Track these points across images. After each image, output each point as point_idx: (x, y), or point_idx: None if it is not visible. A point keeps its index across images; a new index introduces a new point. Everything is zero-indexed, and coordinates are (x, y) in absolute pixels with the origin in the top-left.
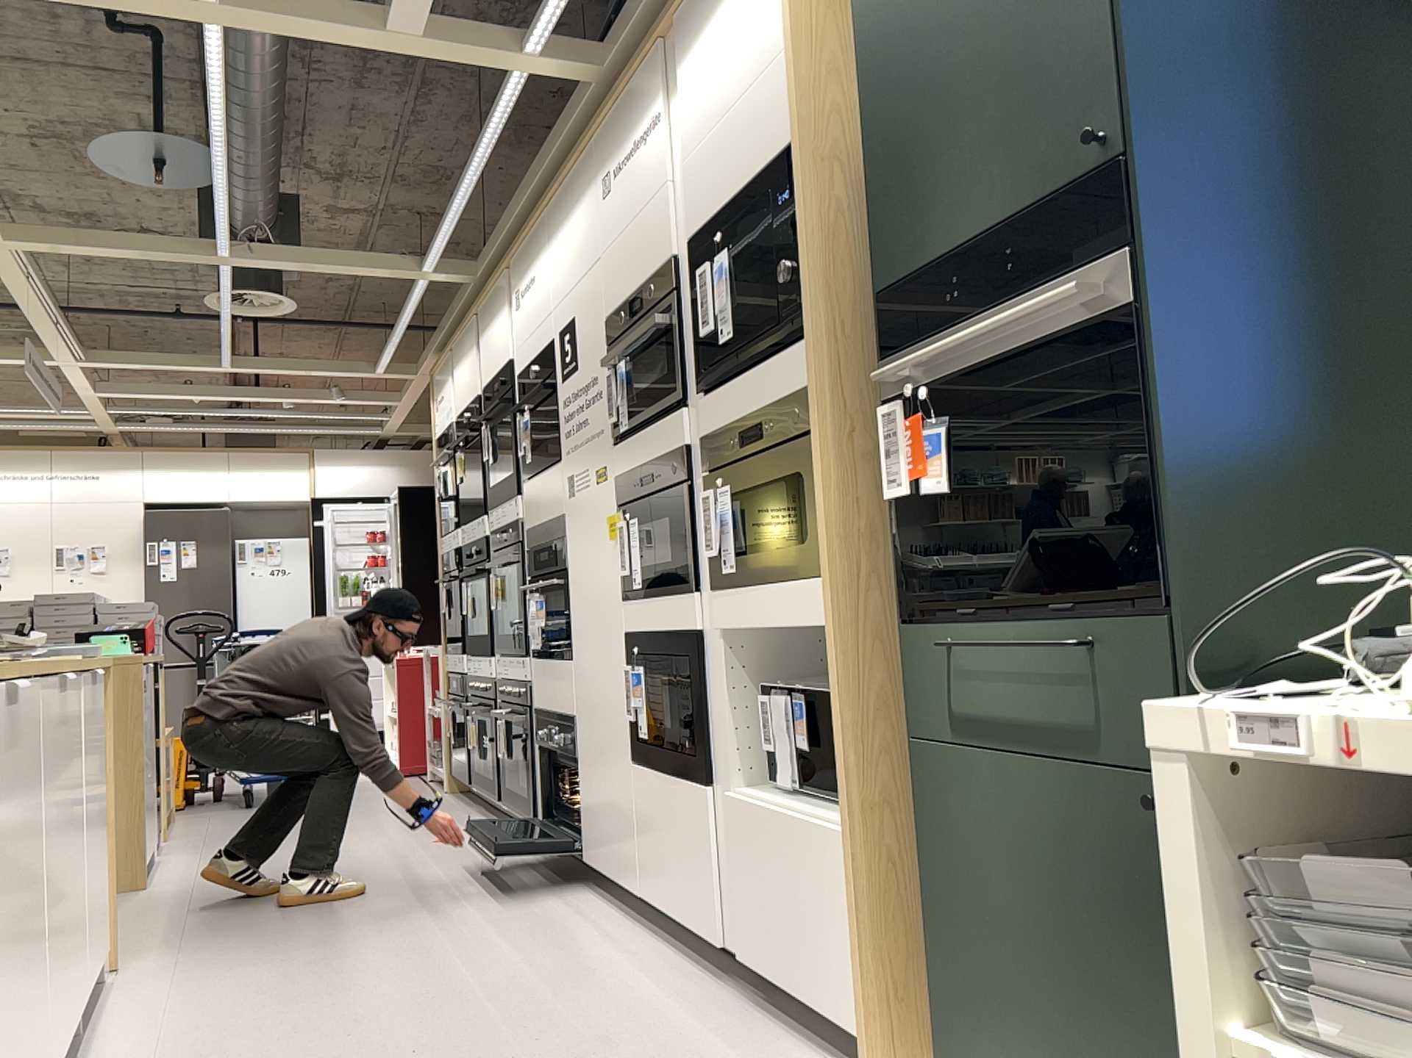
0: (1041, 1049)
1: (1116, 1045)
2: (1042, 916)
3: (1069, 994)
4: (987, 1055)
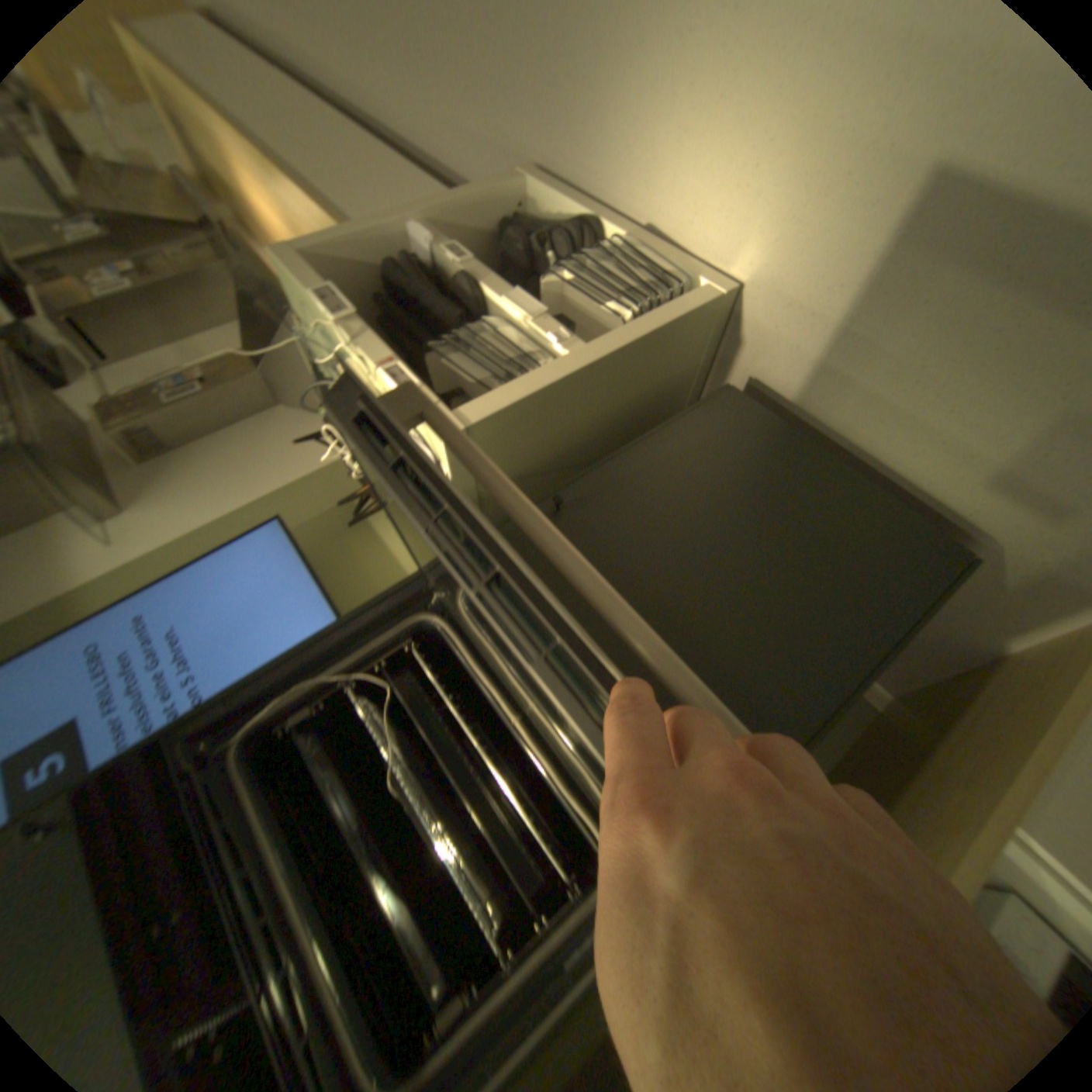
0: (826, 514)
1: (747, 482)
2: (749, 558)
3: (765, 518)
4: (899, 544)
